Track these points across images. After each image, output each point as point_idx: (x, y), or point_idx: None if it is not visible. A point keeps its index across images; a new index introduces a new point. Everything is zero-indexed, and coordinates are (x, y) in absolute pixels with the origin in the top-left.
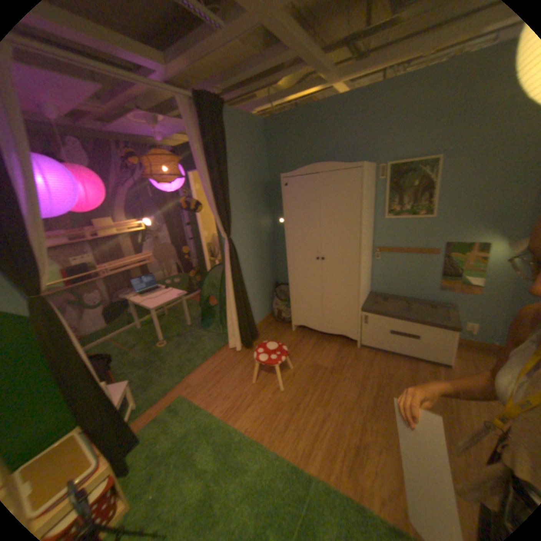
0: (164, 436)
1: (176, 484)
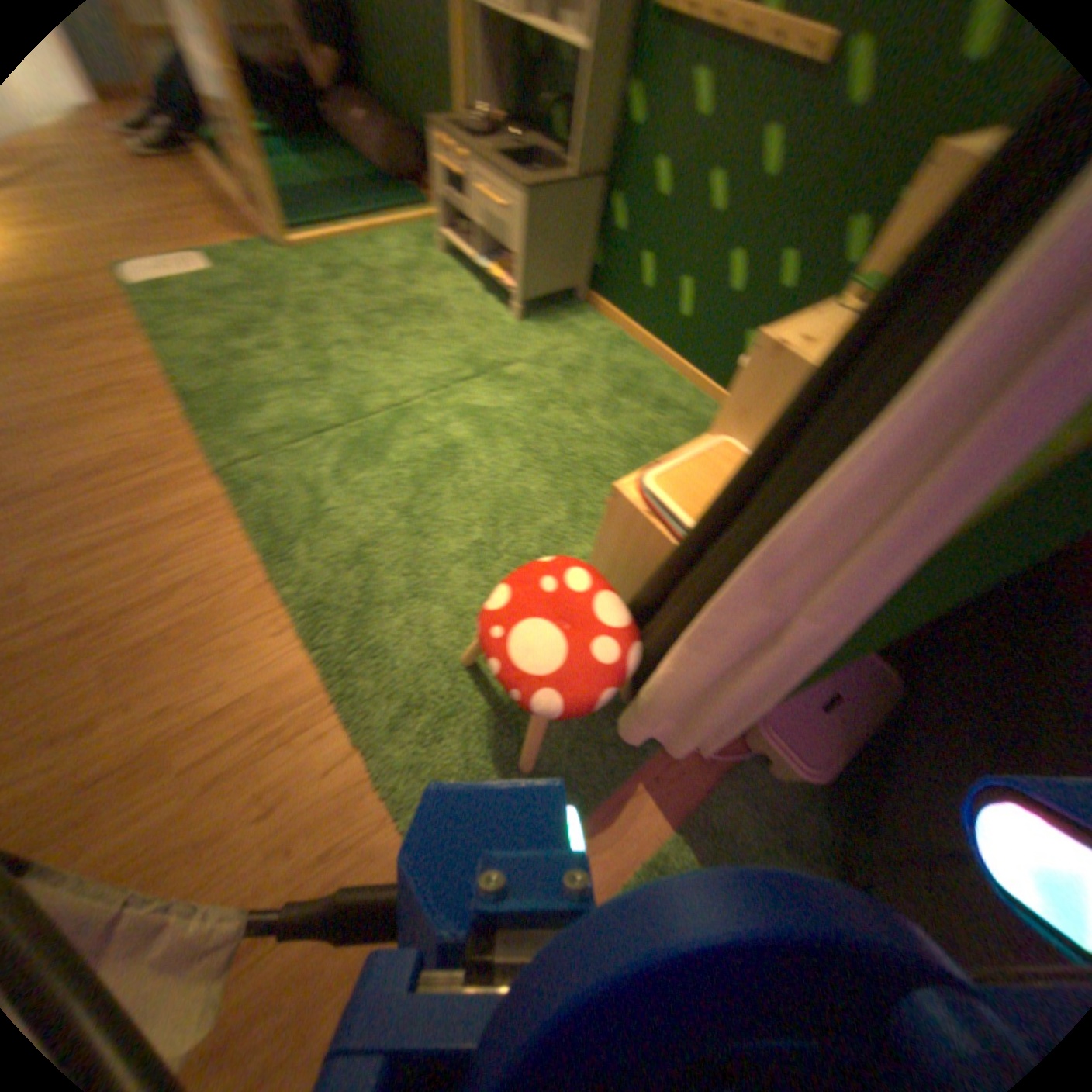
0: (516, 724)
1: (487, 579)
